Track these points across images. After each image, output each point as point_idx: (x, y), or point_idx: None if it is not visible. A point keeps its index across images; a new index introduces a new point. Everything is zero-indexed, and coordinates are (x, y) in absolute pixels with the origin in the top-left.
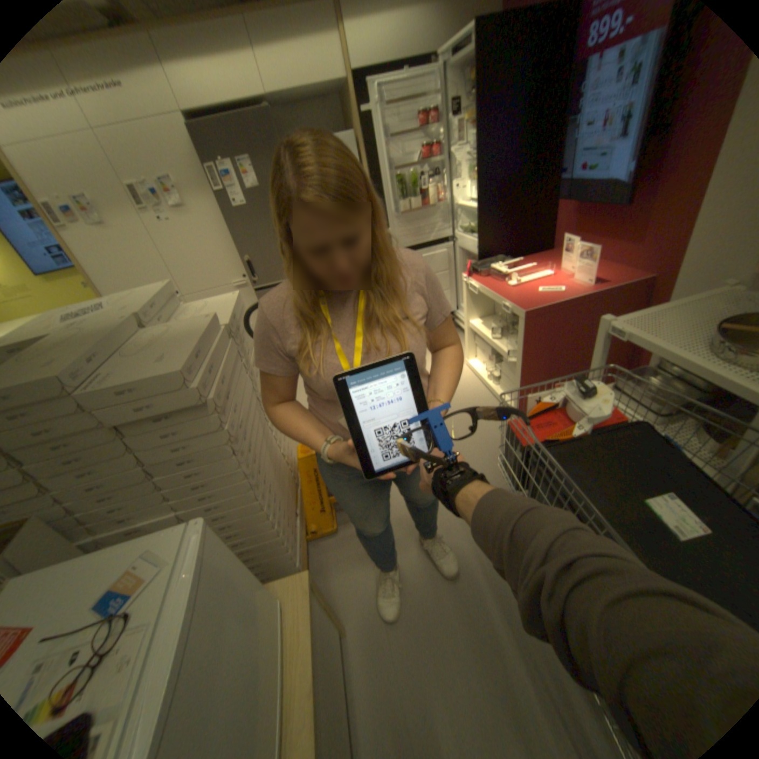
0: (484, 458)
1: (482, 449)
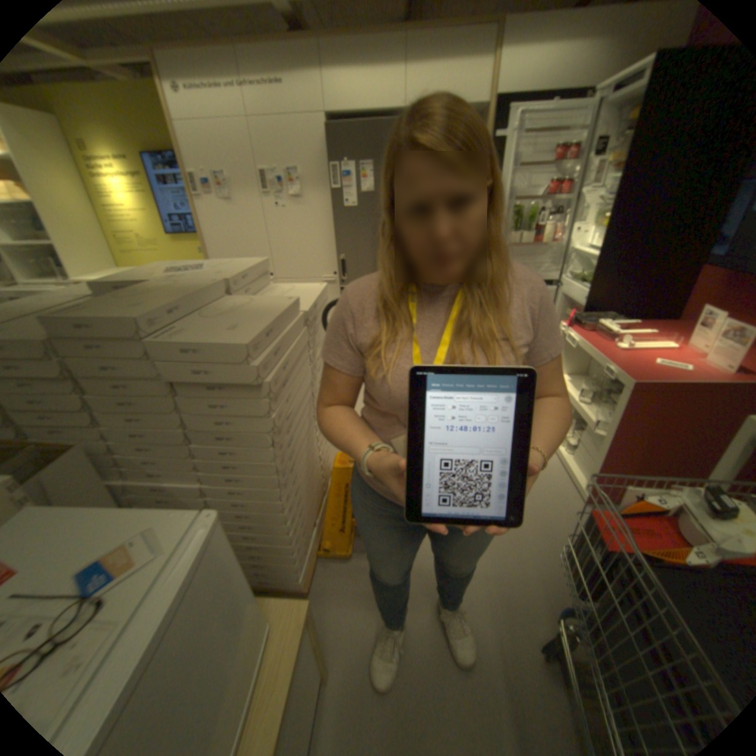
0: (535, 534)
1: (536, 523)
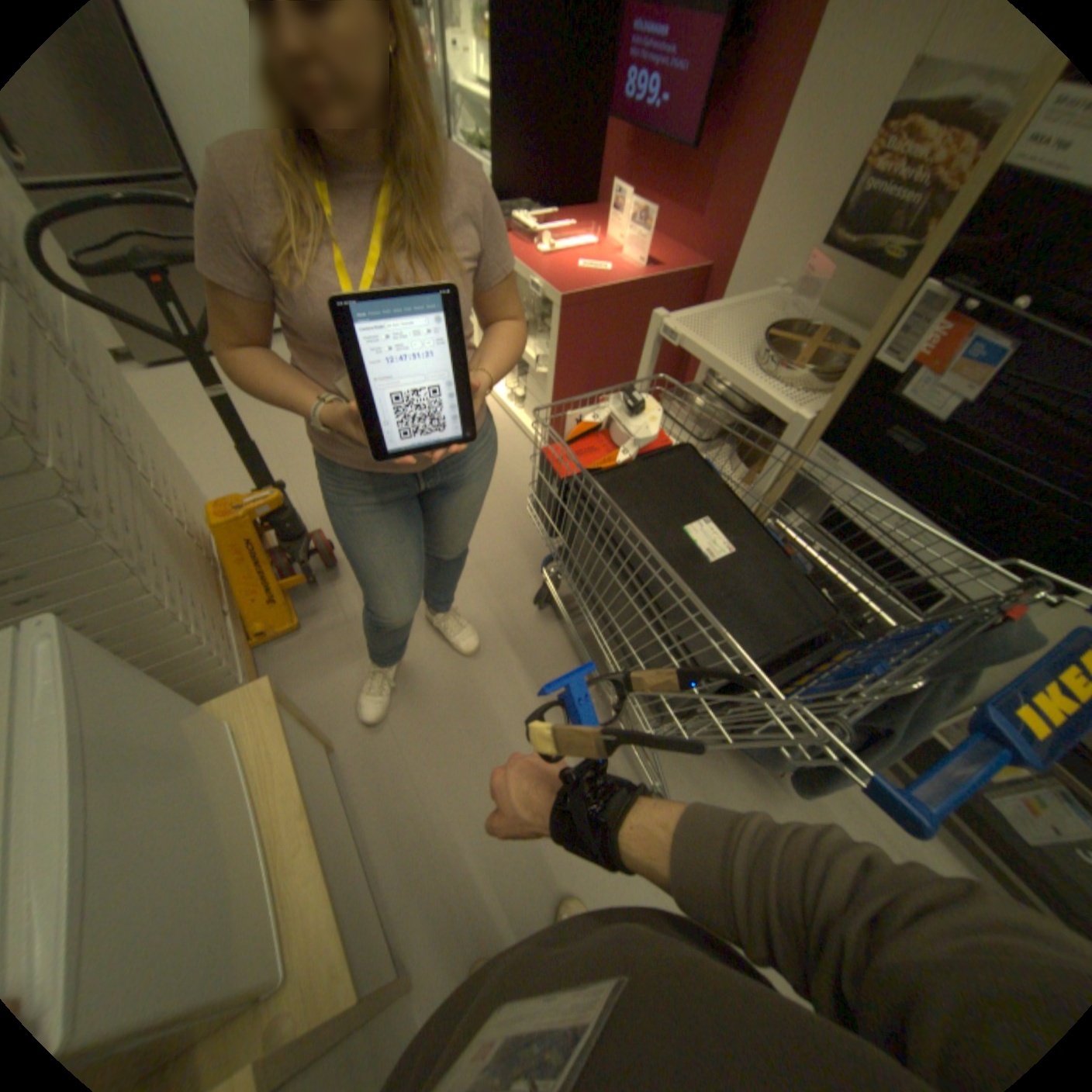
0: (505, 507)
1: (503, 496)
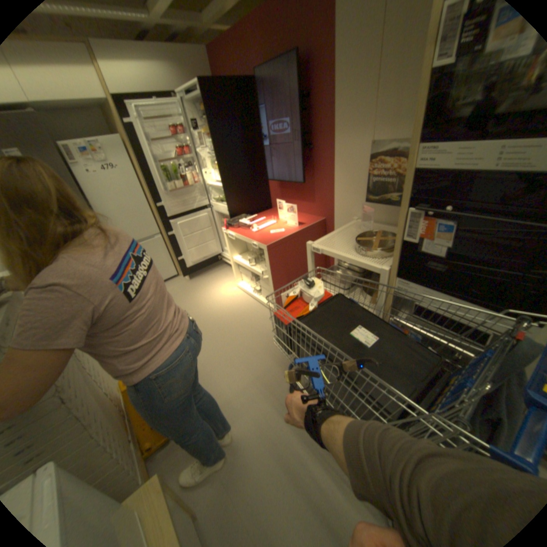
0: (263, 344)
1: (261, 338)
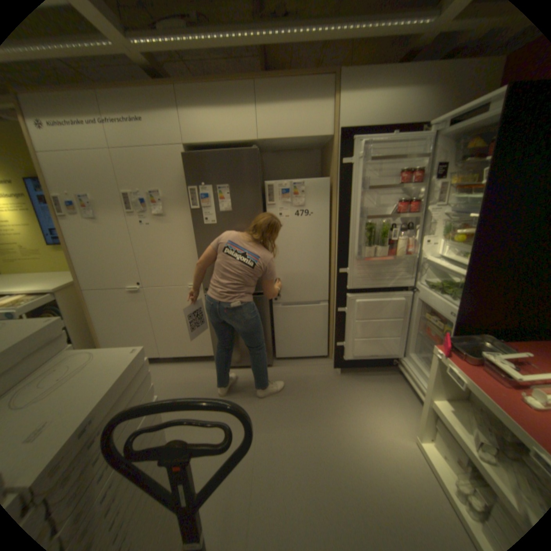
0: None
1: None
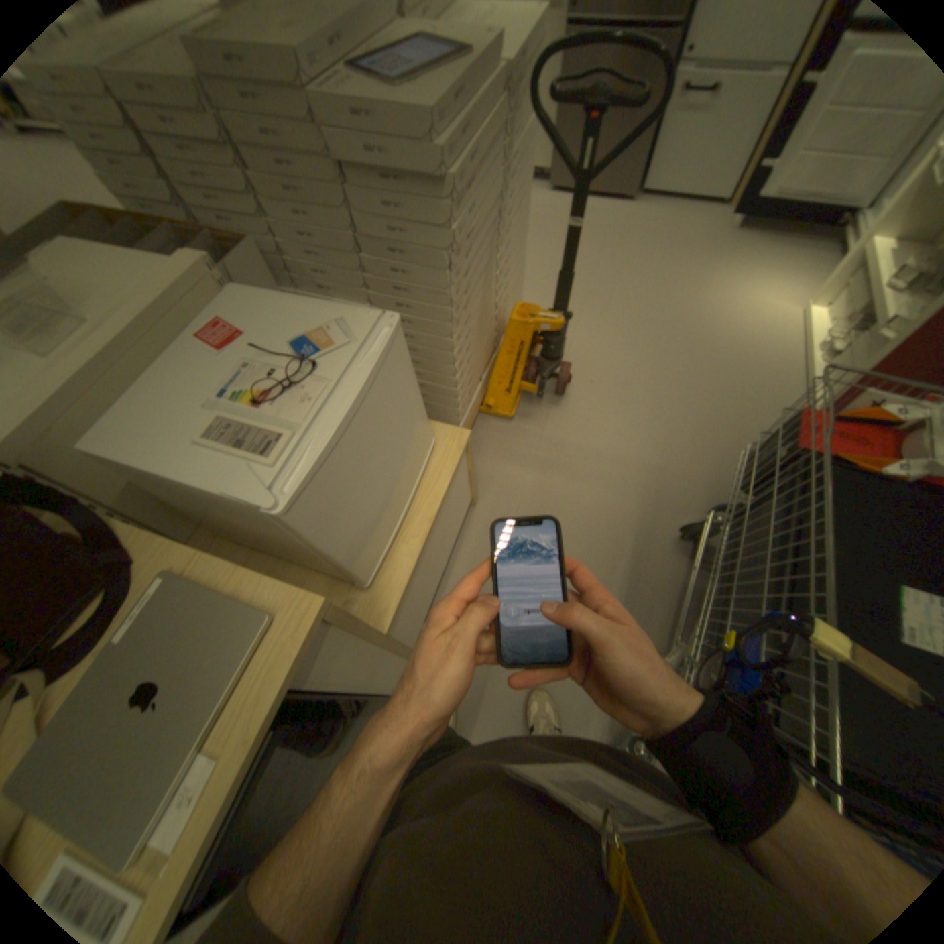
0: (728, 440)
1: (735, 430)
